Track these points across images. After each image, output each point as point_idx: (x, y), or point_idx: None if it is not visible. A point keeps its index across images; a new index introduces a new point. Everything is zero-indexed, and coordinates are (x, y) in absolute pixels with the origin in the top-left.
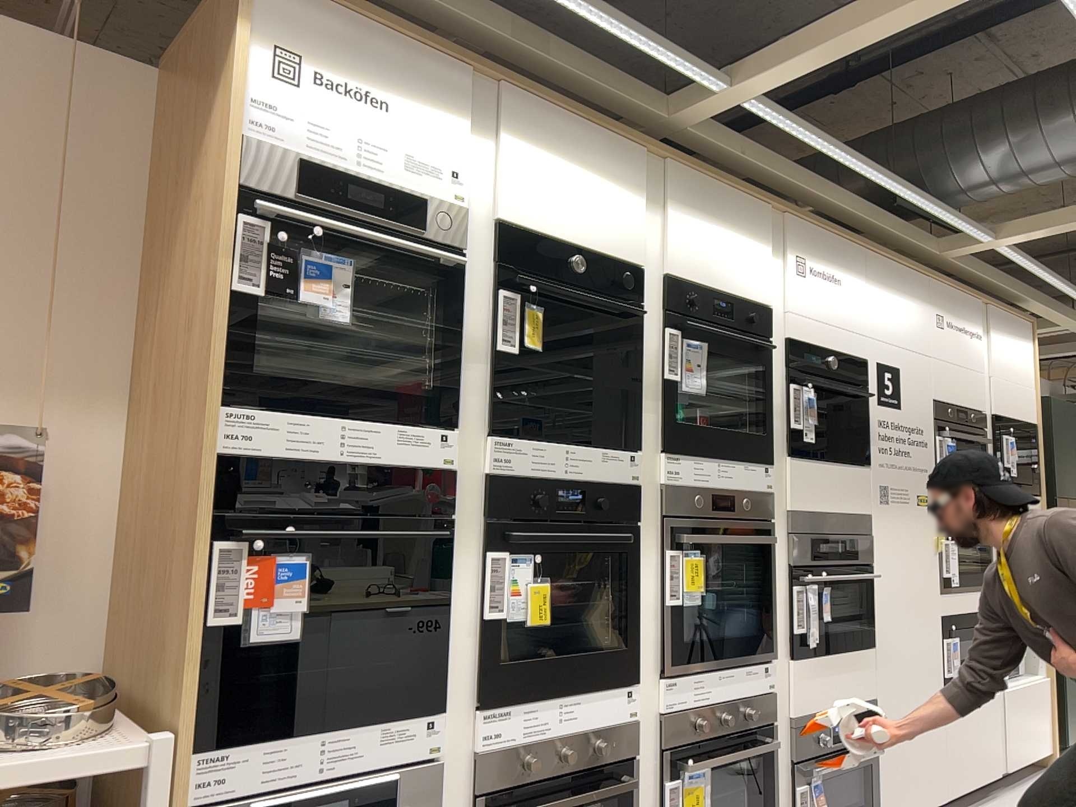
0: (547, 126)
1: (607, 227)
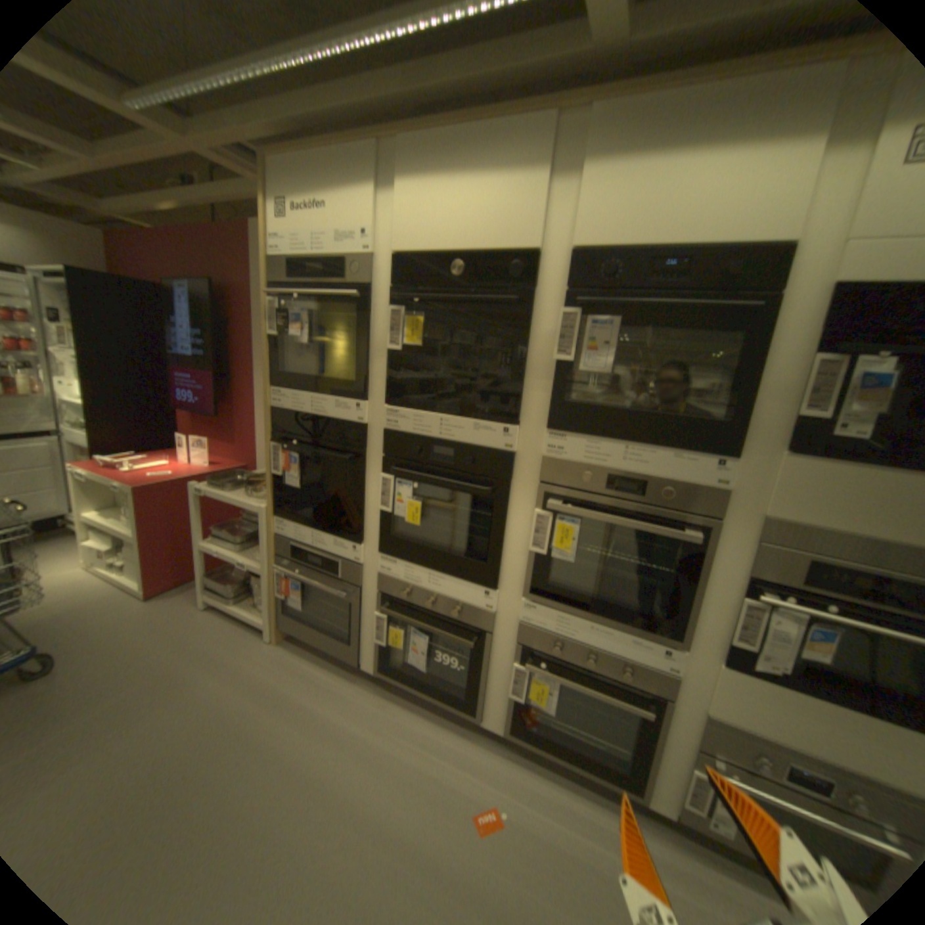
0: (434, 141)
1: (497, 215)
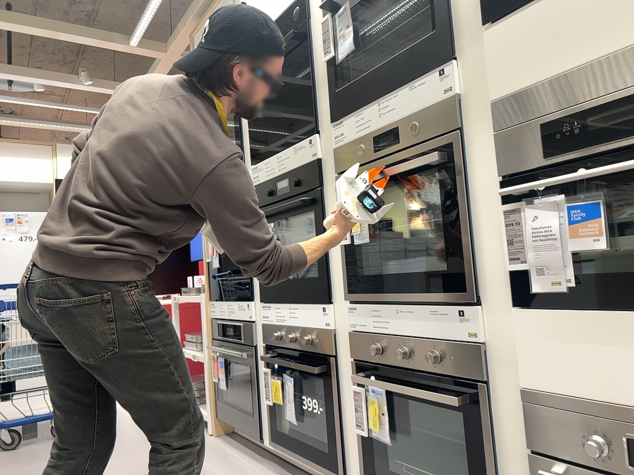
0: None
1: None
